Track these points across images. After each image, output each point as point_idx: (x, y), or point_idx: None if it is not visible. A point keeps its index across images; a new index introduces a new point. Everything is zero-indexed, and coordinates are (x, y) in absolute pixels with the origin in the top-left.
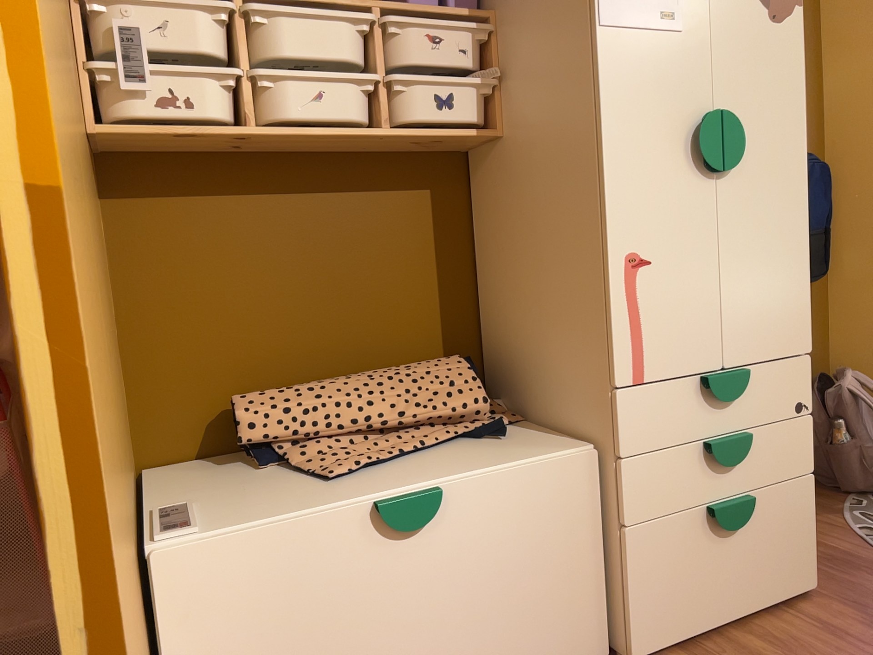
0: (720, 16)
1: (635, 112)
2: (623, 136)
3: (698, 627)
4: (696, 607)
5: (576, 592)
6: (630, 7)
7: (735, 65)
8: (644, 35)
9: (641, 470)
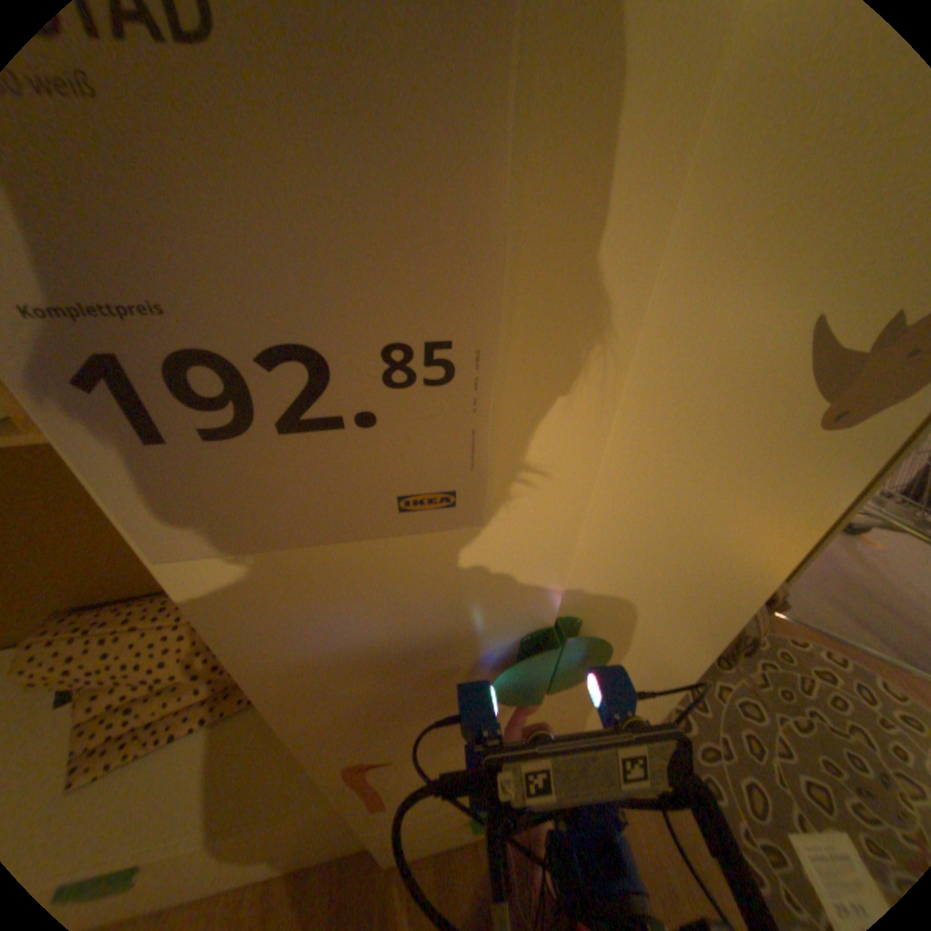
0: (640, 452)
1: (333, 660)
2: (307, 687)
3: (450, 847)
4: (450, 844)
5: (332, 845)
6: (267, 496)
7: (646, 537)
8: (339, 545)
9: (383, 833)
